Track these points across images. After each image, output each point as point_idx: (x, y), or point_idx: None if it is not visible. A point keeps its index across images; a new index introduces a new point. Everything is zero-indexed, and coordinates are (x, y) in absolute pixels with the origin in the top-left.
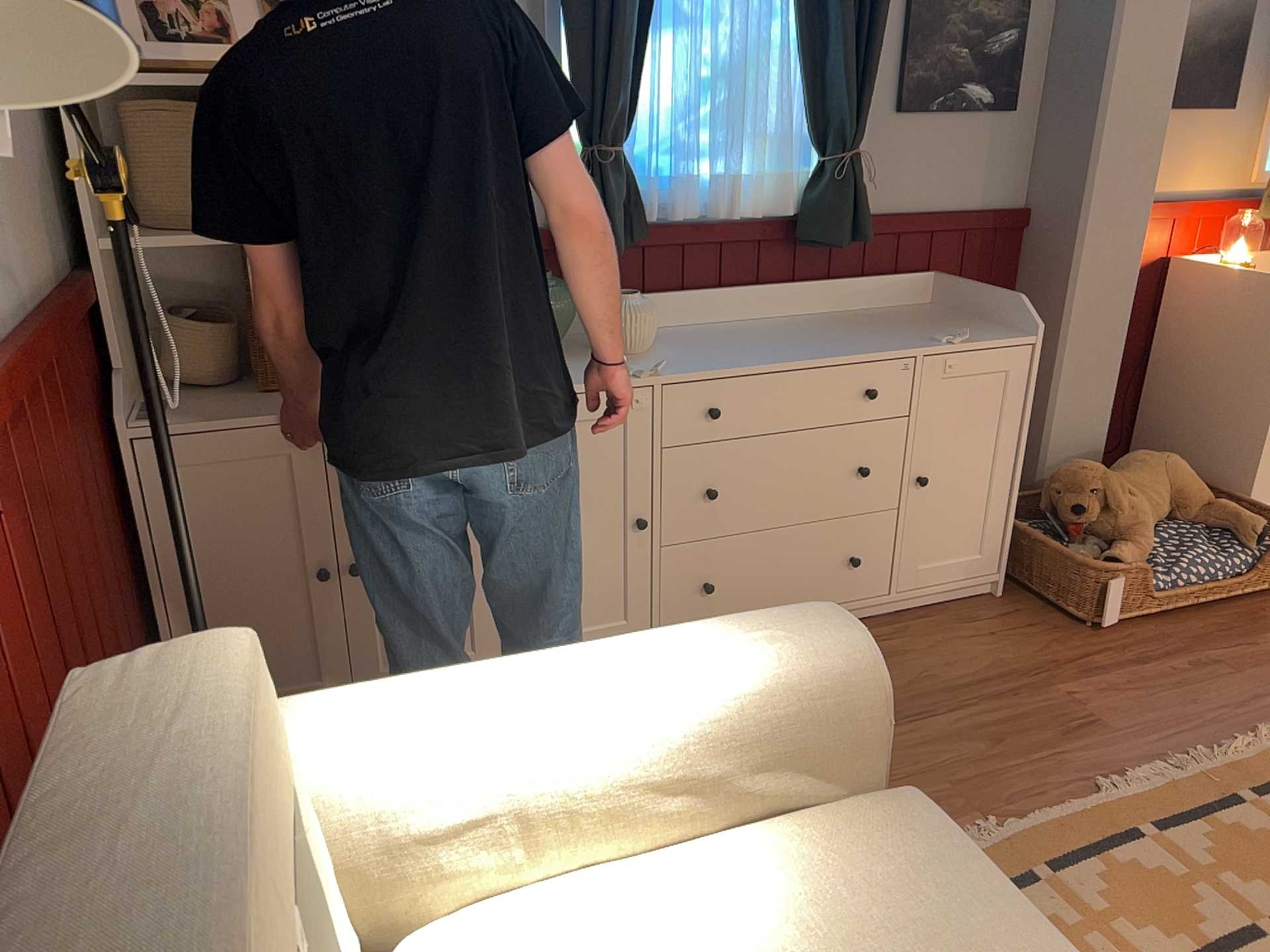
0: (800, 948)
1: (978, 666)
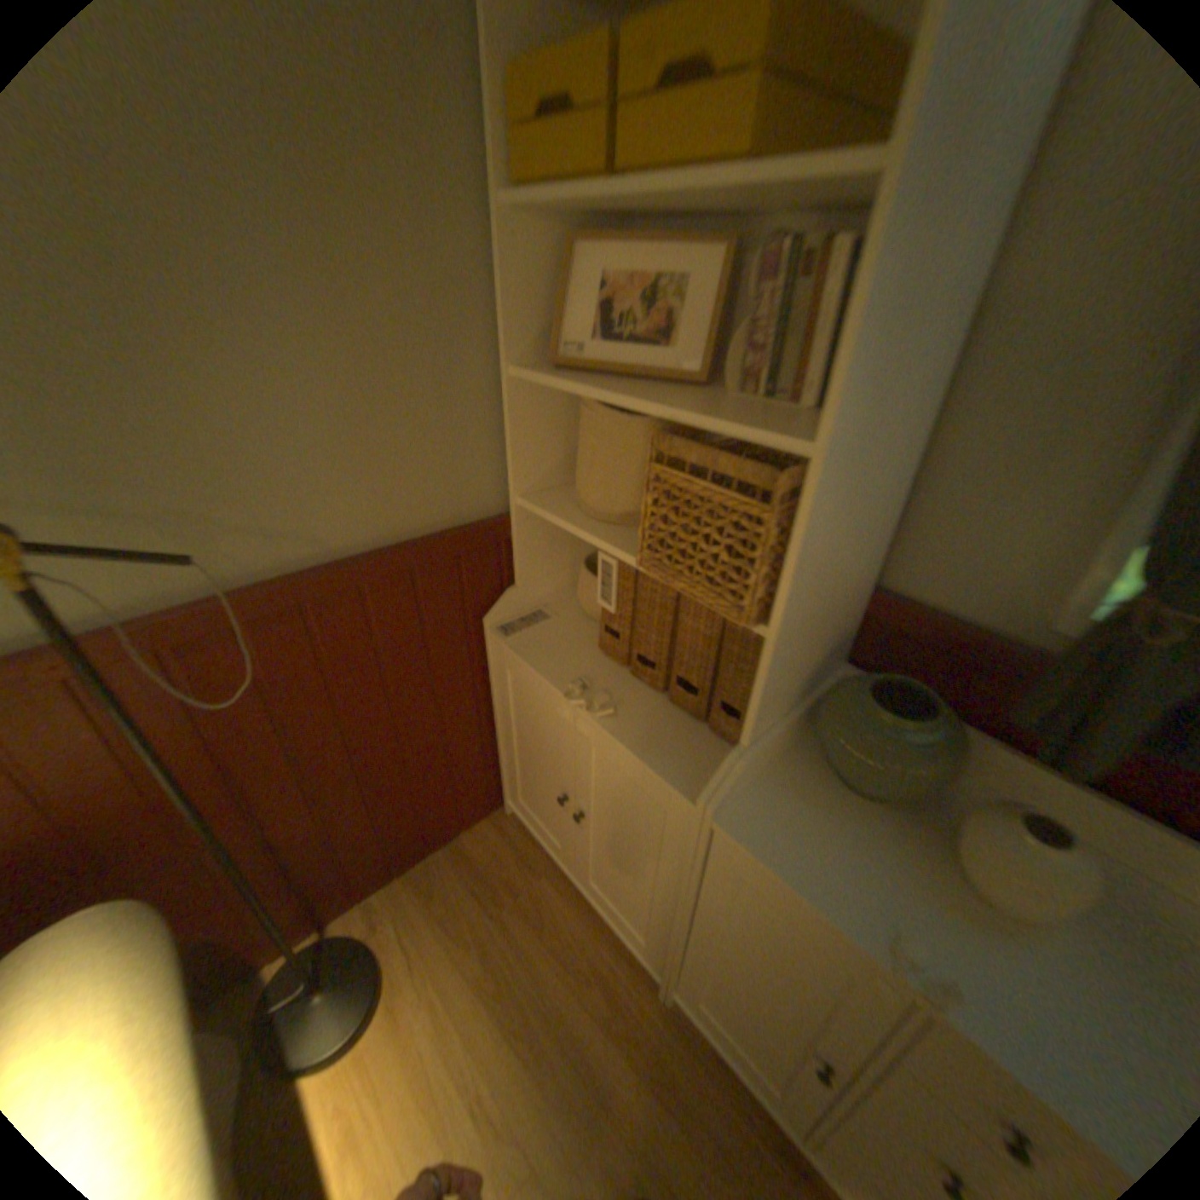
0: None
1: None
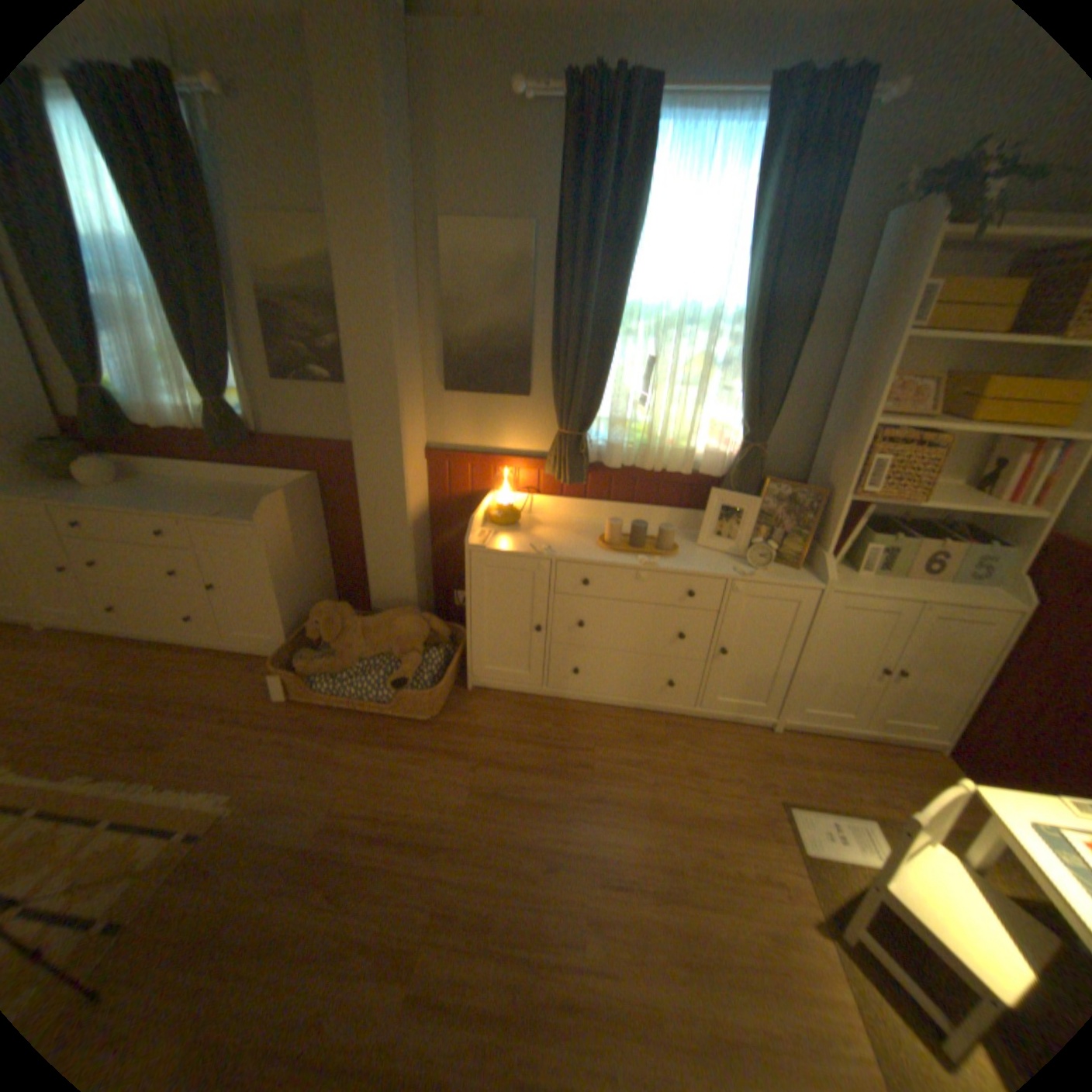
0: None
1: (192, 696)
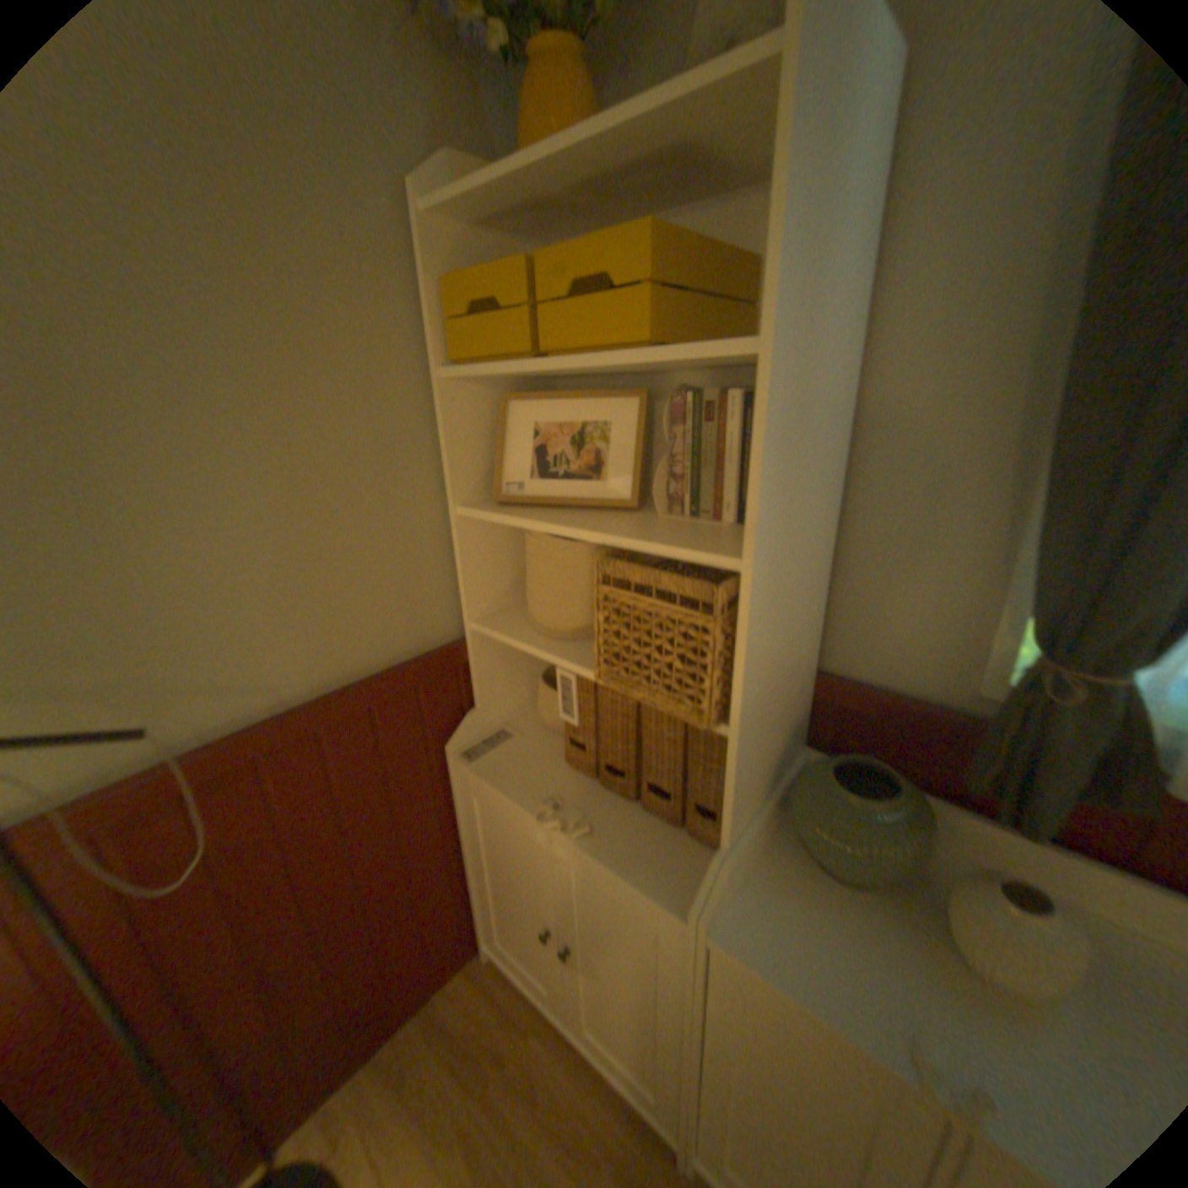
0: None
1: None
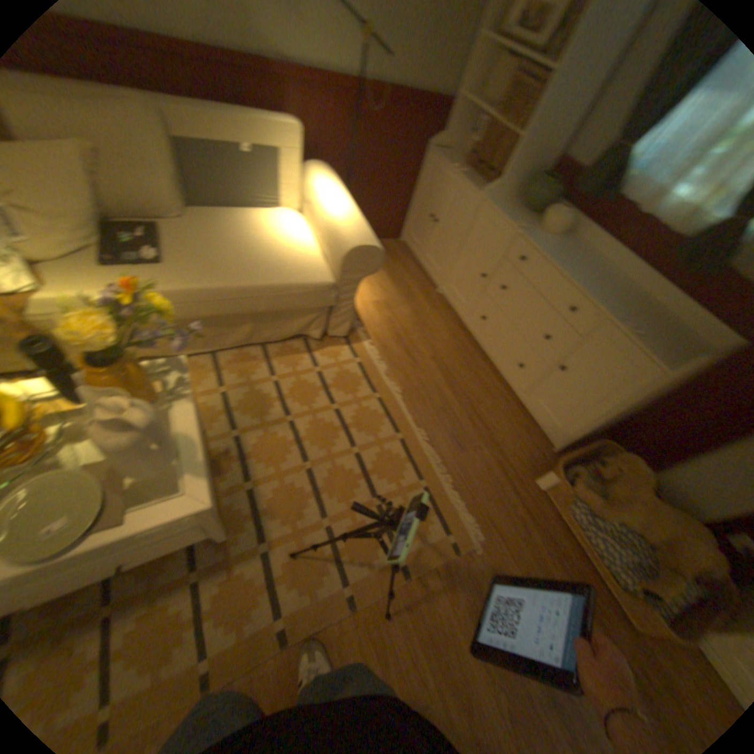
0: (284, 250)
1: (491, 422)
